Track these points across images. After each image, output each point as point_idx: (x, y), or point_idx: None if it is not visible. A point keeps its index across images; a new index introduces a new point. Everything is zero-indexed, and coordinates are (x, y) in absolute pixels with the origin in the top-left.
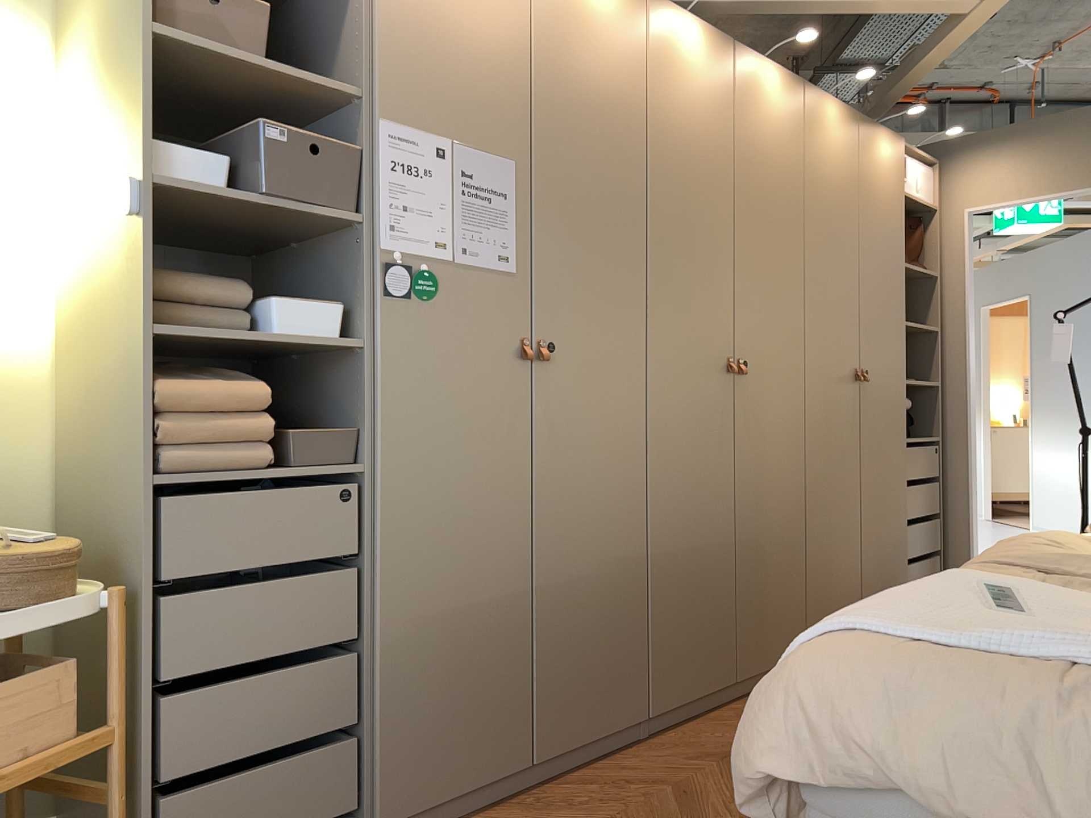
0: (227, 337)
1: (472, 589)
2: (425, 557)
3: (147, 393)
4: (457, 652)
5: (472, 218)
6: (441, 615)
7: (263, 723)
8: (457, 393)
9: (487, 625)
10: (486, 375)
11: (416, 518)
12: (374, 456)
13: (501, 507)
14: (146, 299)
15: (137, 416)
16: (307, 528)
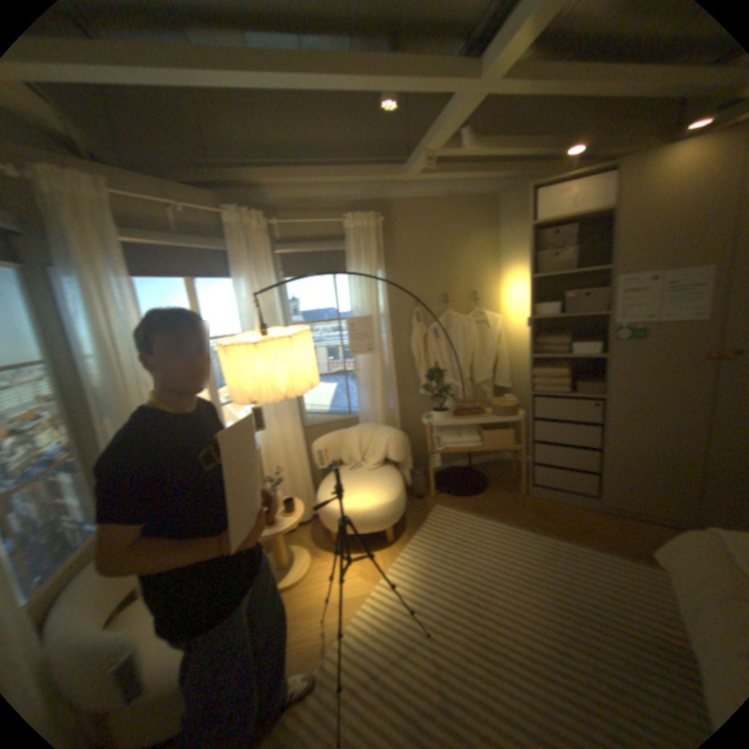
0: (563, 354)
1: (668, 449)
2: (640, 432)
3: (534, 372)
4: (656, 468)
5: (682, 299)
6: (647, 453)
7: (568, 461)
8: (664, 374)
9: (677, 464)
10: (687, 366)
11: (635, 417)
12: (614, 394)
13: (692, 421)
14: (541, 344)
15: (532, 377)
16: (586, 412)
